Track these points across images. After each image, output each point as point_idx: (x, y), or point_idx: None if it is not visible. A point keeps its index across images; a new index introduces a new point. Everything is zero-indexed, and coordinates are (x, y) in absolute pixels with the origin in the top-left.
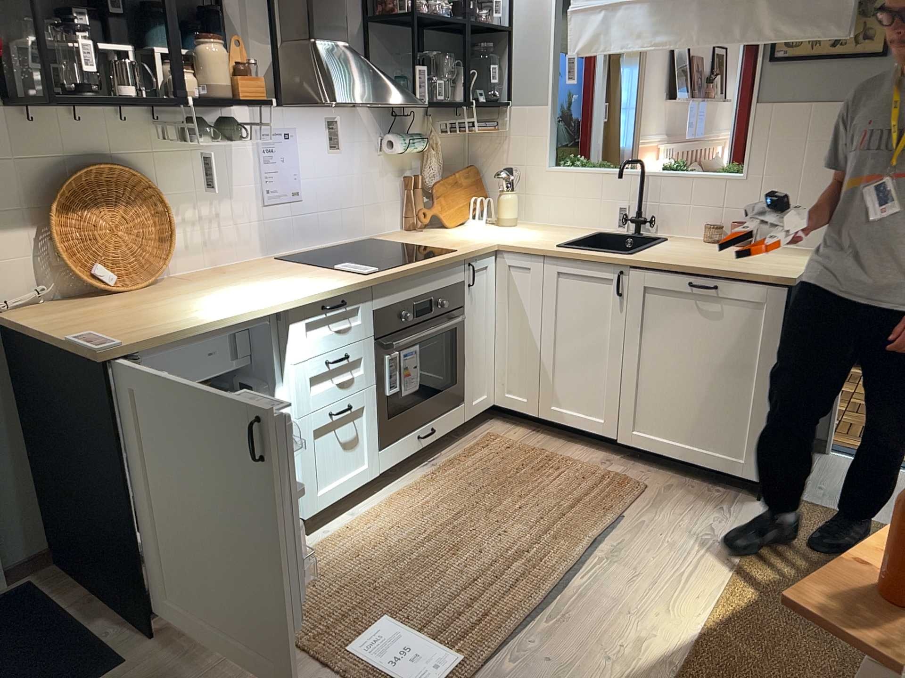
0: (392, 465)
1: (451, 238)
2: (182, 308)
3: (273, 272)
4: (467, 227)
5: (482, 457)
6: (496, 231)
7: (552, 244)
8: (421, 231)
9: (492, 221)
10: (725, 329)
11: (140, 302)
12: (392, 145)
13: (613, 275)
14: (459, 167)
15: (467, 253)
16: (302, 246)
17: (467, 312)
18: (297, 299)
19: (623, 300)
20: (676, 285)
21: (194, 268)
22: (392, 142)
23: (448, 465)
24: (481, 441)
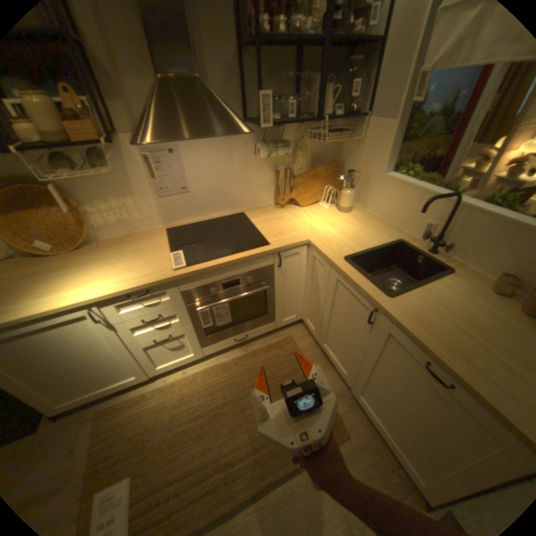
0: (212, 351)
1: (286, 223)
2: (38, 287)
3: (142, 247)
4: (314, 207)
5: (271, 355)
6: (326, 218)
7: (343, 253)
8: (283, 206)
9: (338, 202)
10: (446, 415)
11: (40, 270)
12: (261, 150)
13: (369, 306)
14: (328, 159)
15: (272, 249)
16: (192, 218)
17: (275, 280)
18: (96, 296)
19: (371, 327)
20: (413, 352)
21: (113, 234)
22: (261, 148)
23: (250, 354)
24: (281, 339)
